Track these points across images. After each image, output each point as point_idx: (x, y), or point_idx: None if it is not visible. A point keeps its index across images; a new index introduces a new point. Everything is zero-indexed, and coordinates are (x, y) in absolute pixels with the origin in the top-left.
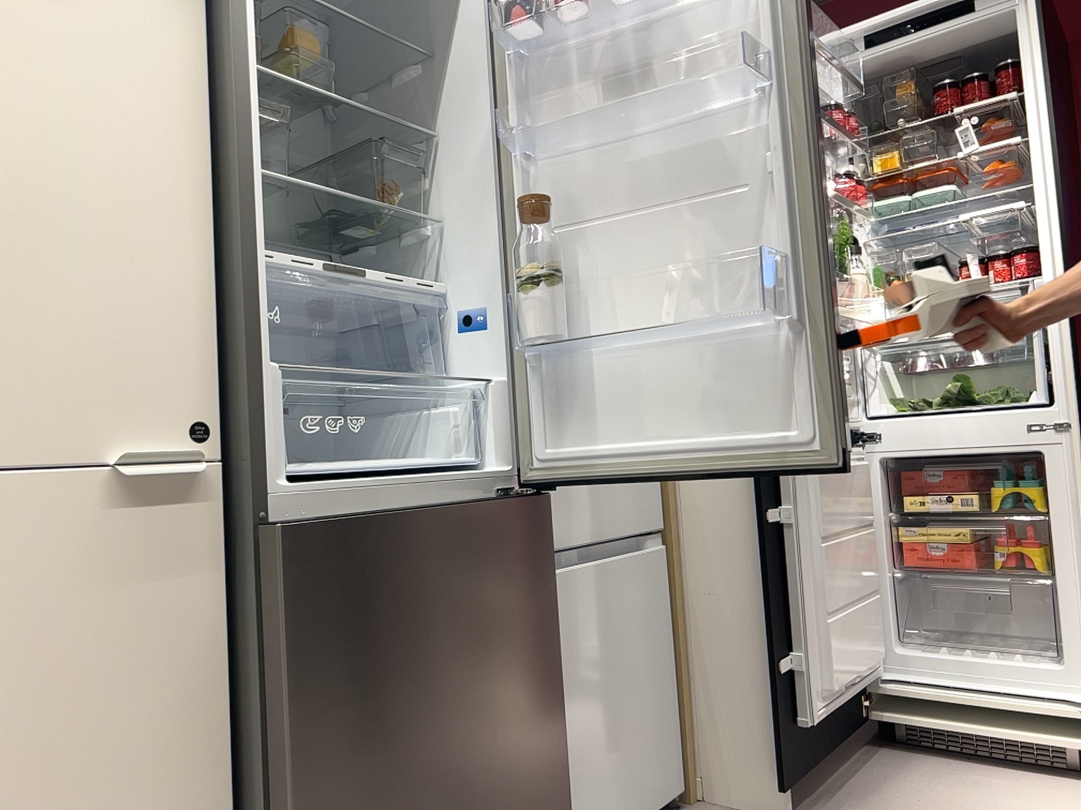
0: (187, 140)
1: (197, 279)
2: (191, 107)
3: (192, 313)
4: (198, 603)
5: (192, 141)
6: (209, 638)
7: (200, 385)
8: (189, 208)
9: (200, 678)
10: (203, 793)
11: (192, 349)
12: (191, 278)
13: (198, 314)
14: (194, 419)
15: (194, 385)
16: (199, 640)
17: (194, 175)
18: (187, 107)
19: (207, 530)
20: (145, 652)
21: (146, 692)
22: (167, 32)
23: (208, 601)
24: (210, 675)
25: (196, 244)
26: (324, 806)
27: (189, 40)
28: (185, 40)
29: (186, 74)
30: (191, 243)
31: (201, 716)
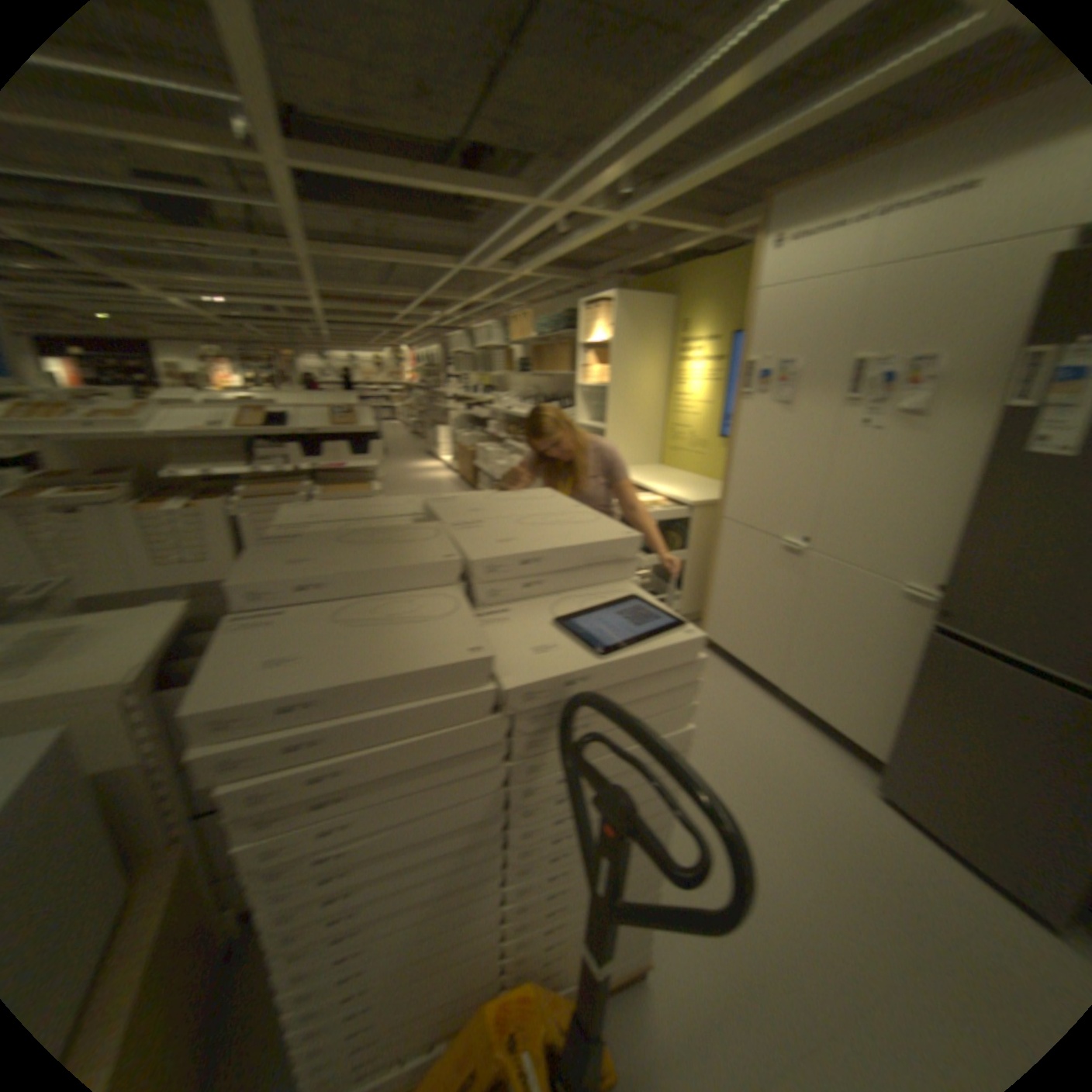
0: (980, 478)
1: (964, 533)
2: (987, 464)
3: (957, 546)
4: (925, 641)
5: (982, 478)
6: (925, 654)
7: (951, 572)
8: (970, 506)
9: (917, 663)
10: (907, 694)
11: (953, 558)
12: (961, 533)
13: (960, 546)
14: (945, 583)
15: (949, 571)
16: (921, 652)
17: (977, 492)
18: (984, 464)
19: (936, 621)
20: (902, 643)
21: (899, 654)
22: (985, 433)
23: (928, 643)
24: (921, 665)
25: (968, 520)
26: (918, 726)
27: (996, 434)
28: (994, 434)
29: (989, 449)
30: (966, 519)
31: (914, 674)
